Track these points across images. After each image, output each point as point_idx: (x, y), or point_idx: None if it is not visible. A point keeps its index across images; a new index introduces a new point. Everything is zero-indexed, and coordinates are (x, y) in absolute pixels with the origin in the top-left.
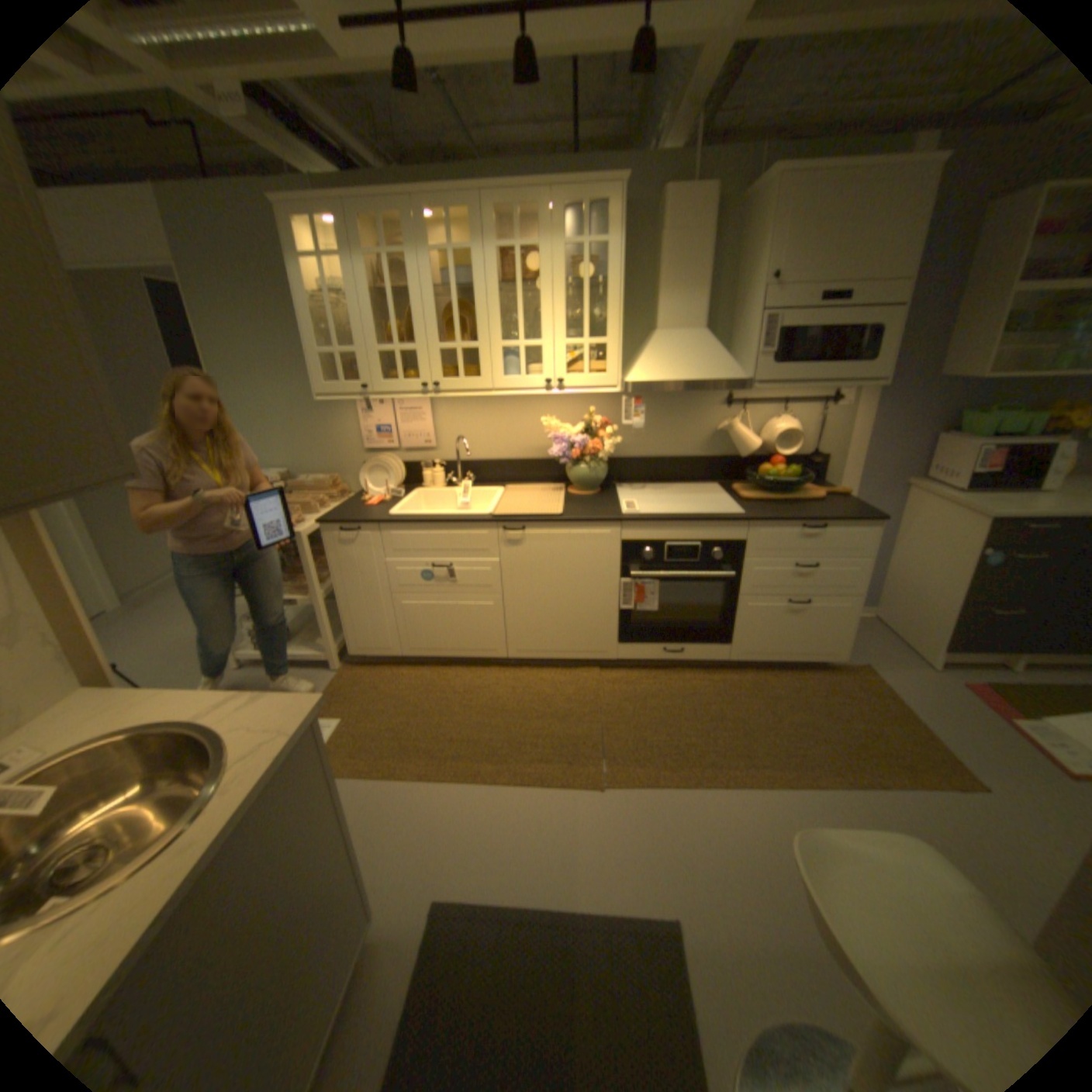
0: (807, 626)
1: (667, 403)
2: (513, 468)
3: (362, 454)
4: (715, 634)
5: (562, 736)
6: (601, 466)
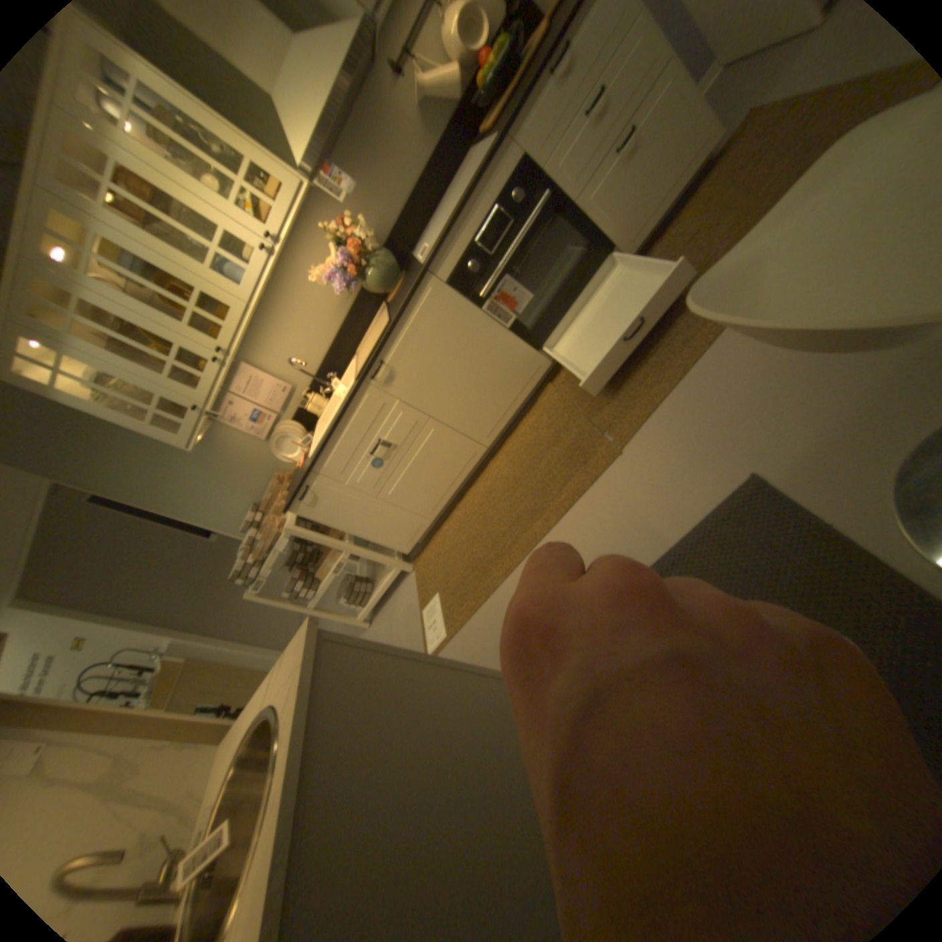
0: (655, 149)
1: (362, 143)
2: (346, 335)
3: (269, 444)
4: (593, 253)
5: (564, 450)
6: (382, 253)
